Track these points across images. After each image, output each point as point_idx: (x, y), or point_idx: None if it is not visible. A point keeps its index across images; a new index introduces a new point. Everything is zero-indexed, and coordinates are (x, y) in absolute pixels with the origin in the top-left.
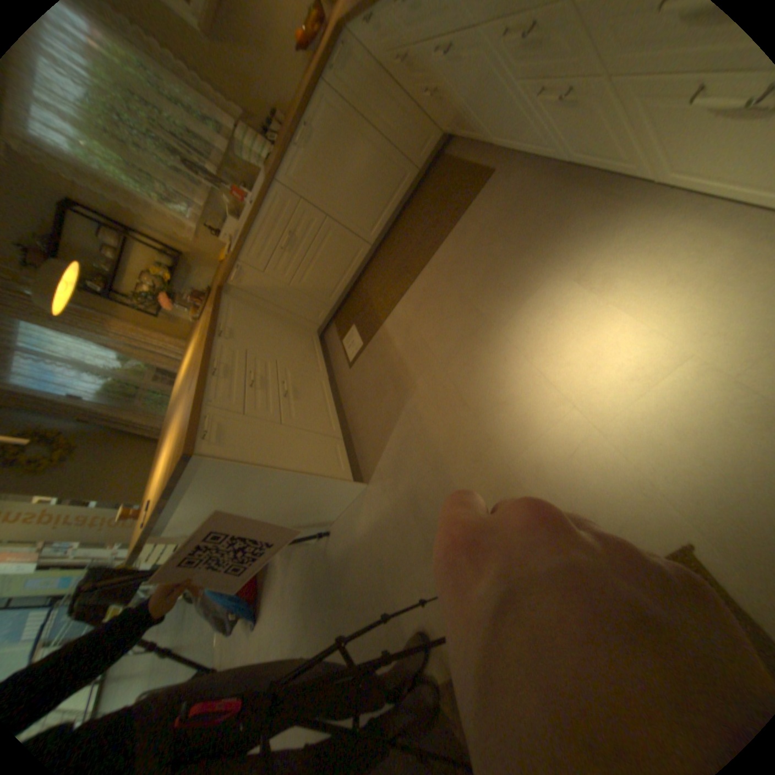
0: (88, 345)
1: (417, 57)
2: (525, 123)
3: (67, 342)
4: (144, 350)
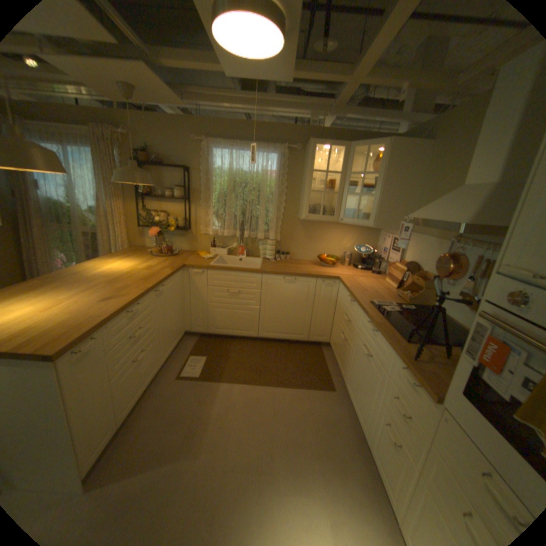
0: (90, 188)
1: (352, 329)
2: (366, 410)
3: (86, 175)
4: (106, 223)
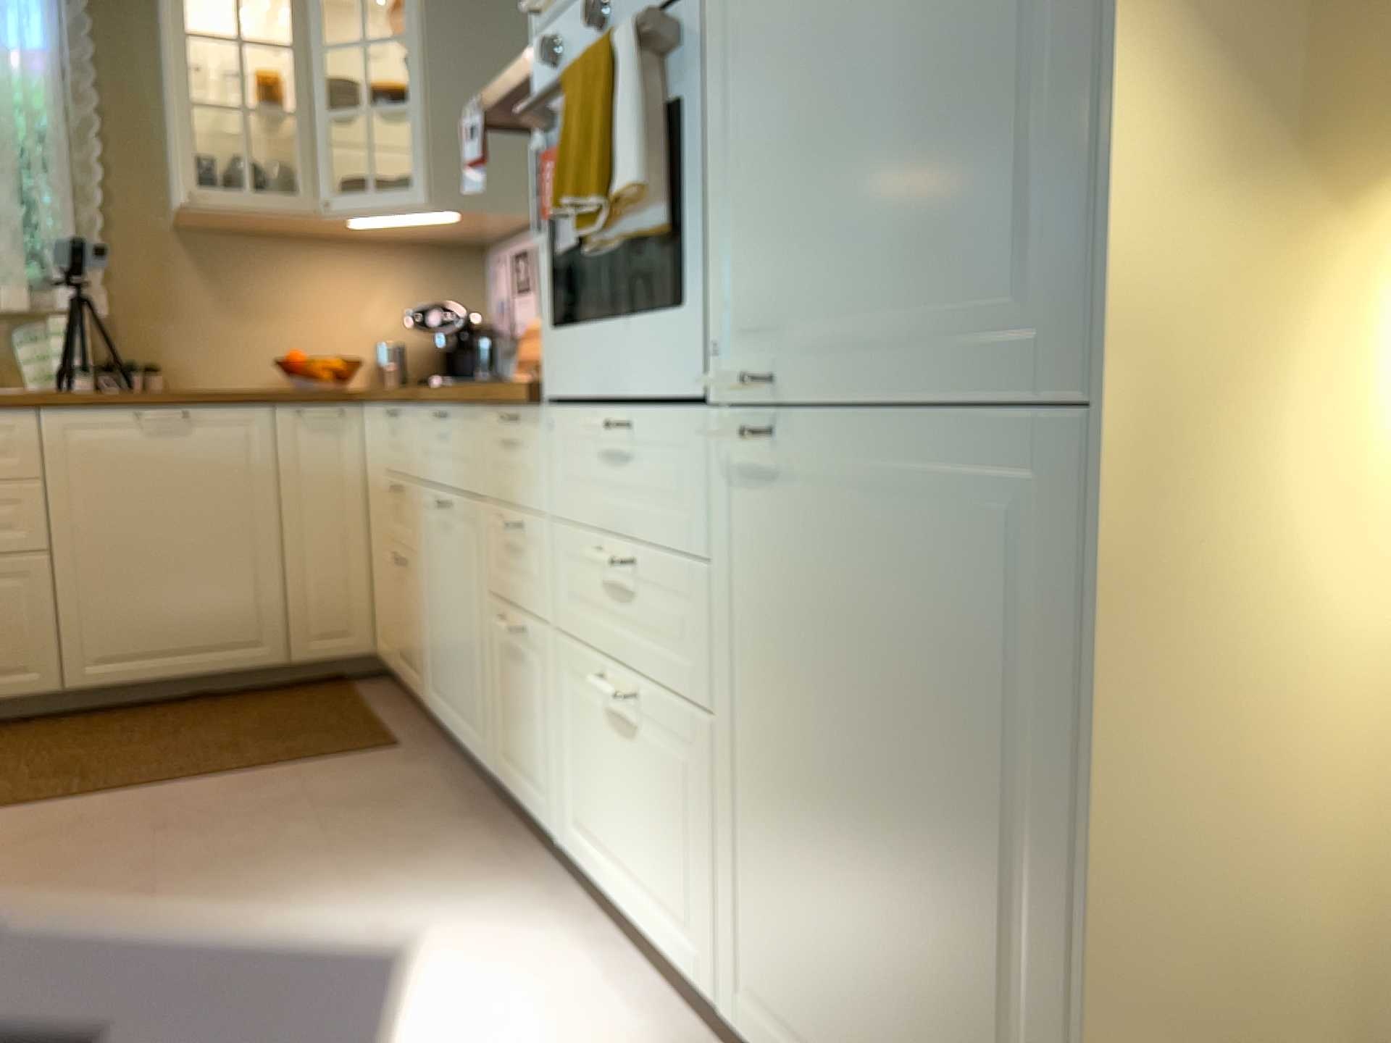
0: None
1: (408, 504)
2: (469, 680)
3: None
4: None
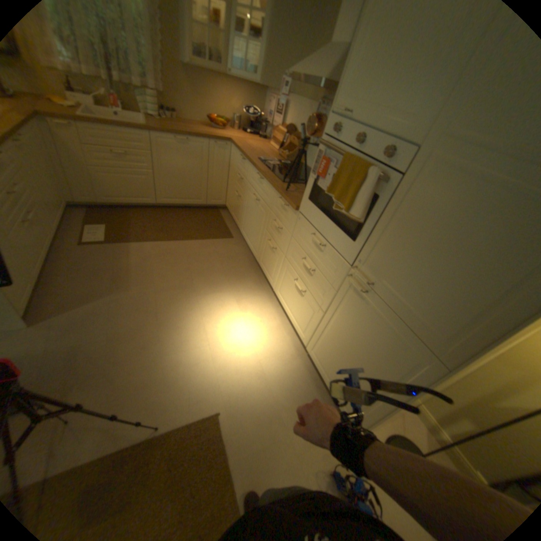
0: None
1: (244, 186)
2: (255, 241)
3: None
4: None
